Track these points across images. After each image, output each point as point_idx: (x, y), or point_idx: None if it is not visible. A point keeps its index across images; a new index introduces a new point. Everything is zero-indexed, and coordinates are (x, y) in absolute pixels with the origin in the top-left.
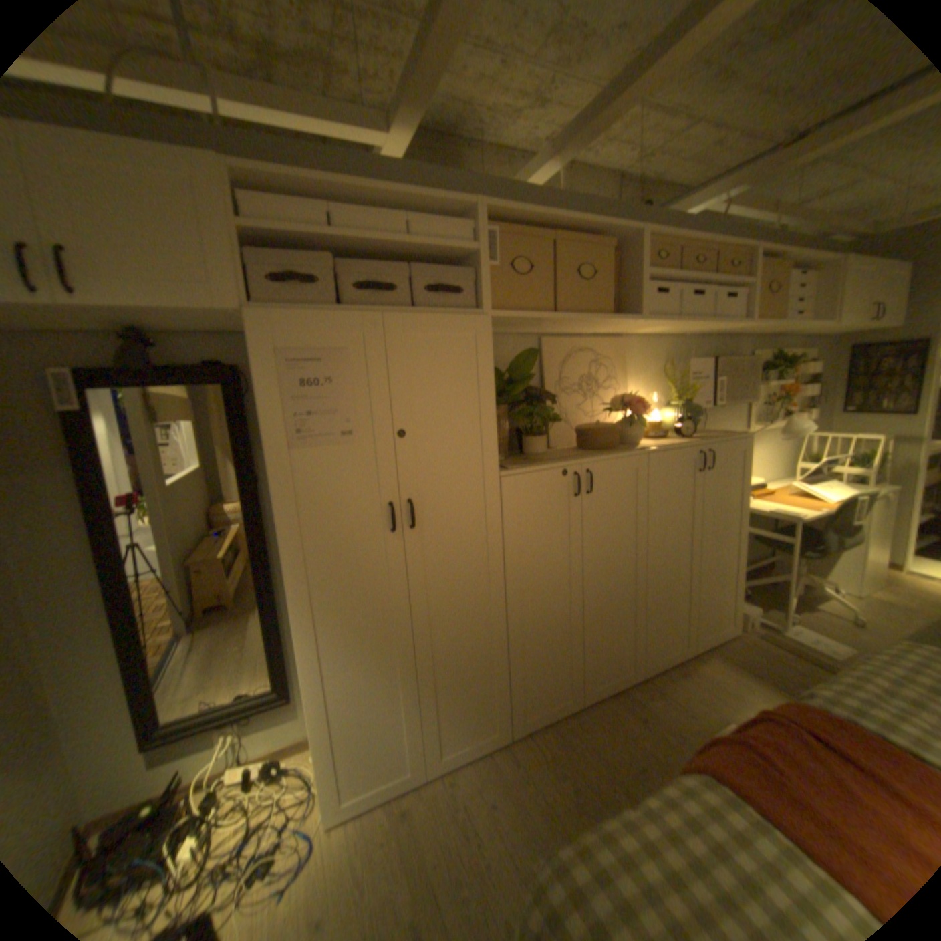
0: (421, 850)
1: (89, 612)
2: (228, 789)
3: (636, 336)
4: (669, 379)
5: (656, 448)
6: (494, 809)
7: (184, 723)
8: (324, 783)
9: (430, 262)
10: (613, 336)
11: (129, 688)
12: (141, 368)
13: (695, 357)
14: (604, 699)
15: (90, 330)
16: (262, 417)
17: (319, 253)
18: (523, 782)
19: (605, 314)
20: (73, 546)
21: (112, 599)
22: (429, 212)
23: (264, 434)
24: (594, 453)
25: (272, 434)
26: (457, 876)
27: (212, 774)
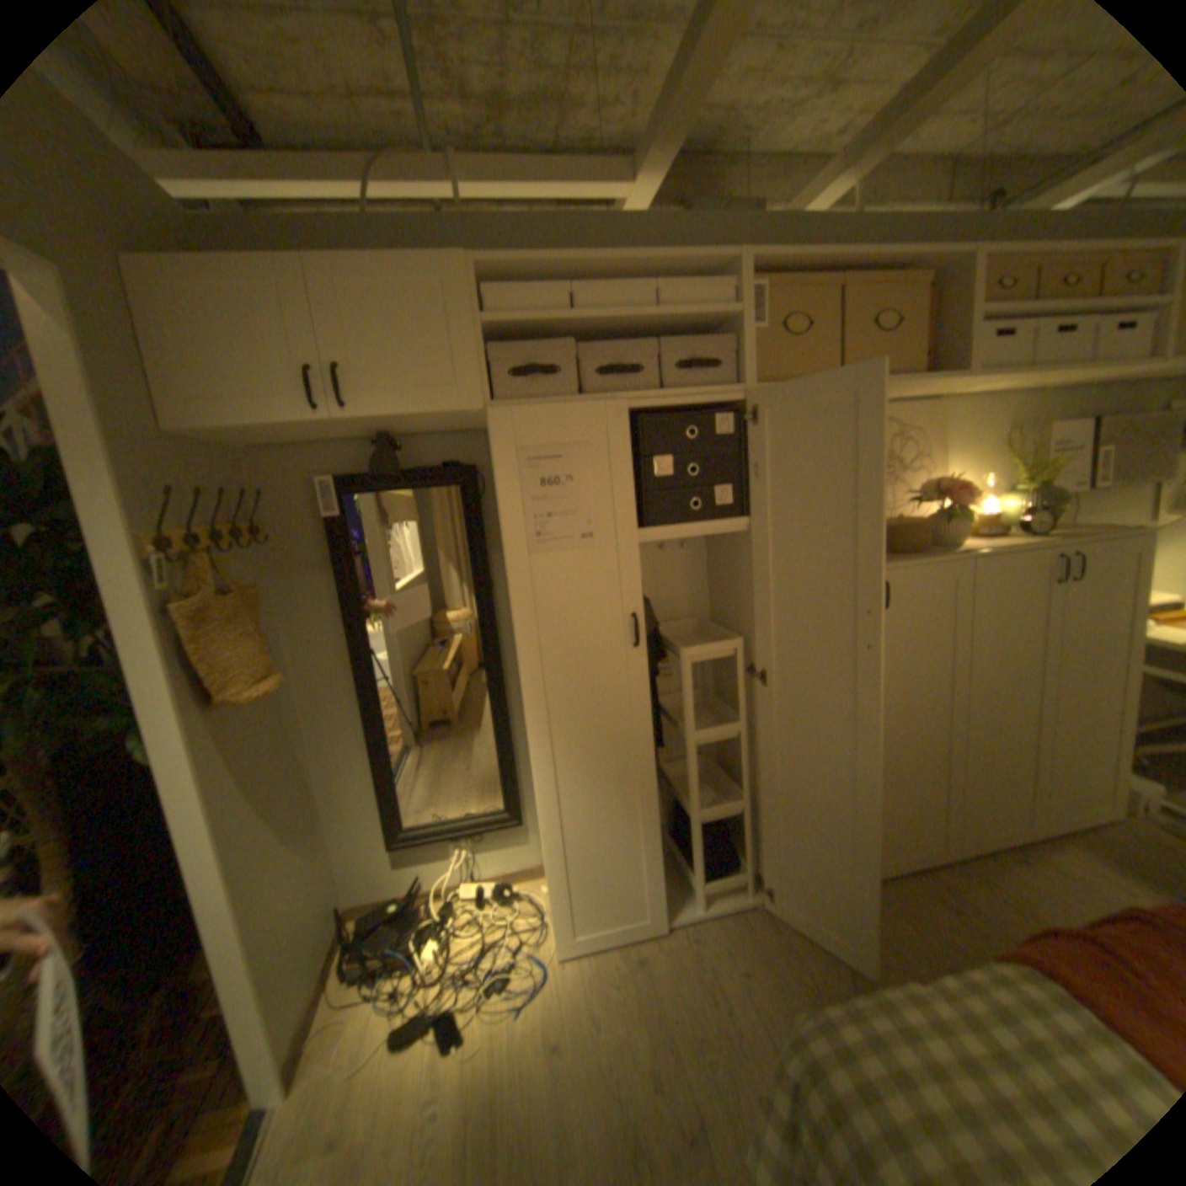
0: (663, 1005)
1: (344, 713)
2: (462, 906)
3: (963, 397)
4: (1015, 454)
5: (988, 551)
6: (749, 979)
7: (423, 832)
8: (559, 914)
9: (680, 333)
10: (927, 400)
11: (376, 790)
12: (388, 475)
13: (1062, 419)
14: (900, 878)
15: (346, 439)
16: (502, 523)
17: (558, 338)
18: (786, 957)
19: (913, 374)
20: (331, 648)
21: (363, 702)
22: (680, 274)
23: (504, 539)
24: (893, 558)
25: (512, 540)
26: (704, 1040)
27: (447, 889)
